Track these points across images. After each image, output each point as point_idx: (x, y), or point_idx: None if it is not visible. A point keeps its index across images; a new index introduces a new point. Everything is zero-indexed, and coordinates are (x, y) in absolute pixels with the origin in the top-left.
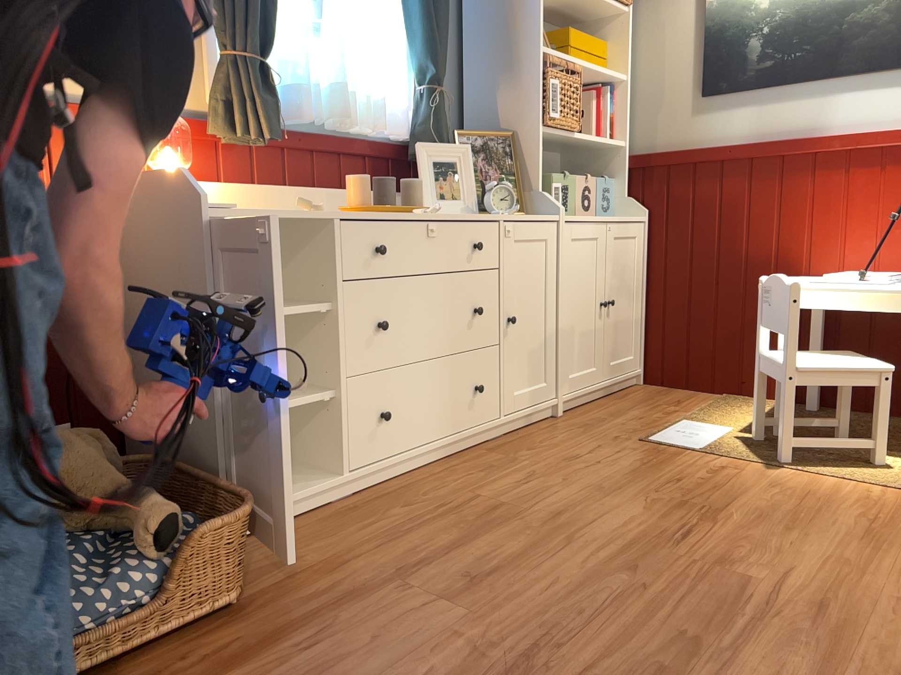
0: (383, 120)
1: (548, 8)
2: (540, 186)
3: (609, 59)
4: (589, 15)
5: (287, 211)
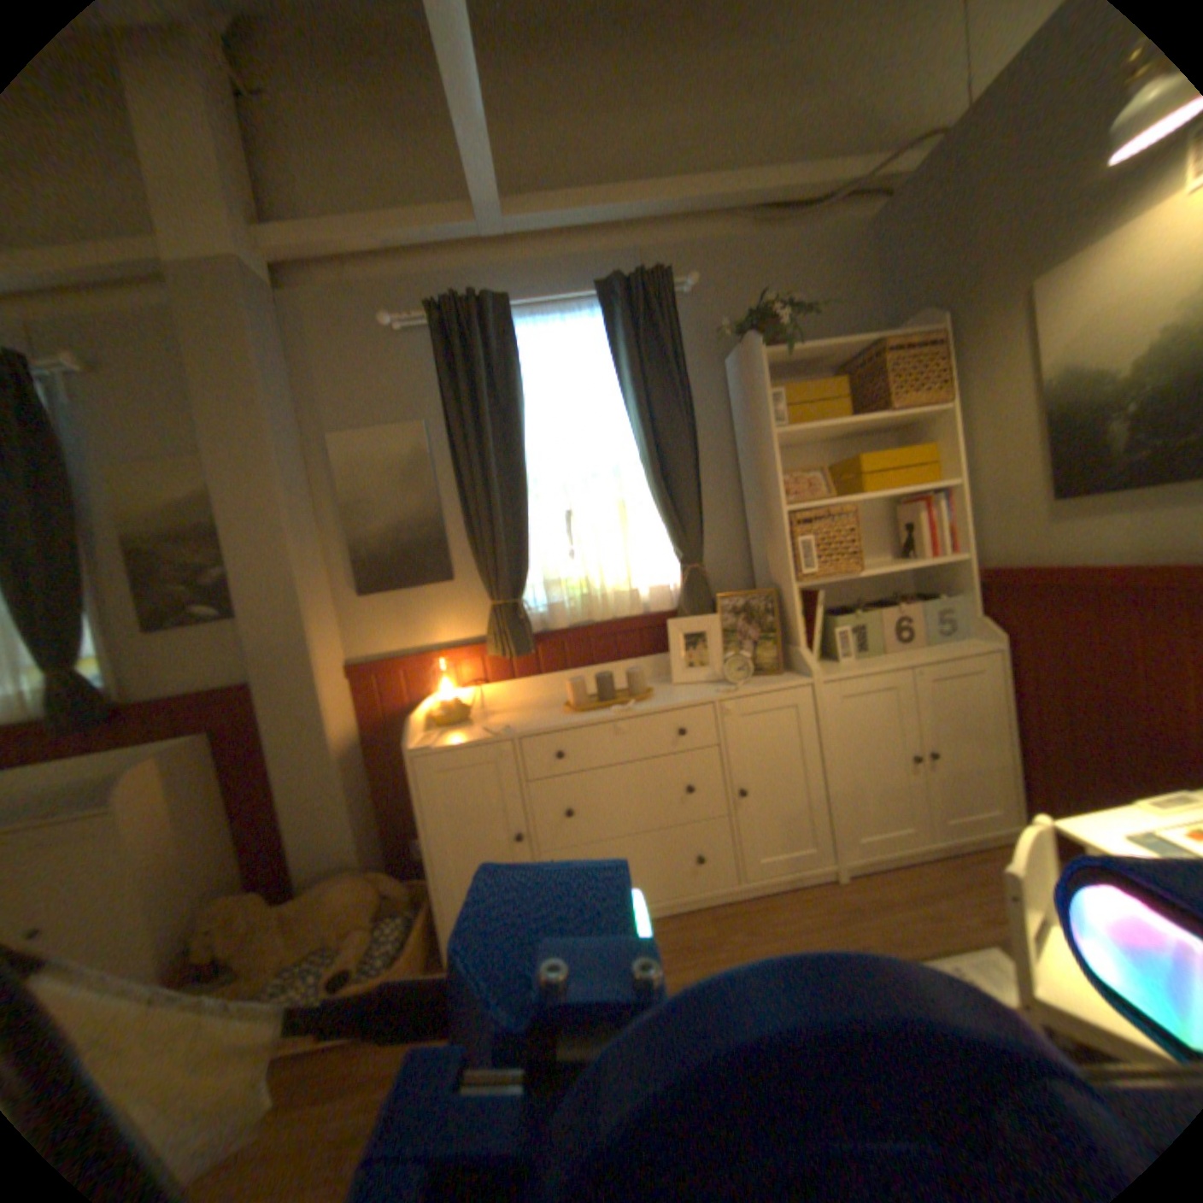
0: (651, 597)
1: (843, 433)
2: (807, 640)
3: (940, 460)
4: (906, 420)
5: (484, 733)
